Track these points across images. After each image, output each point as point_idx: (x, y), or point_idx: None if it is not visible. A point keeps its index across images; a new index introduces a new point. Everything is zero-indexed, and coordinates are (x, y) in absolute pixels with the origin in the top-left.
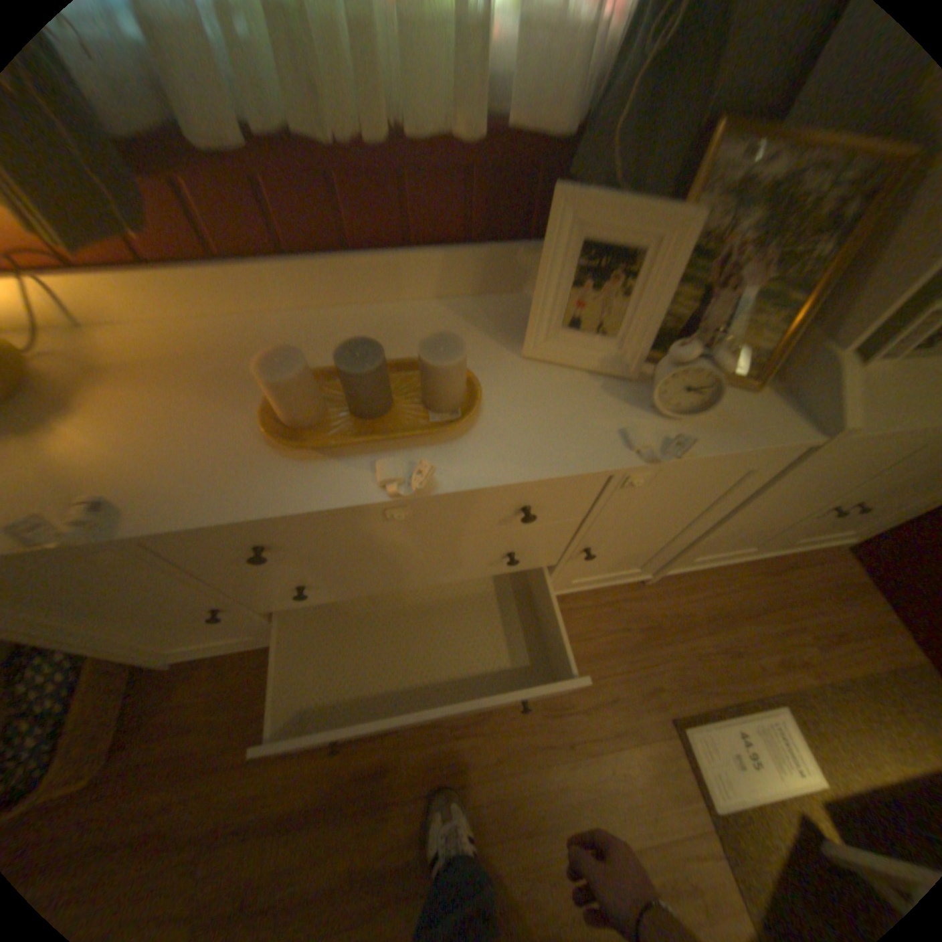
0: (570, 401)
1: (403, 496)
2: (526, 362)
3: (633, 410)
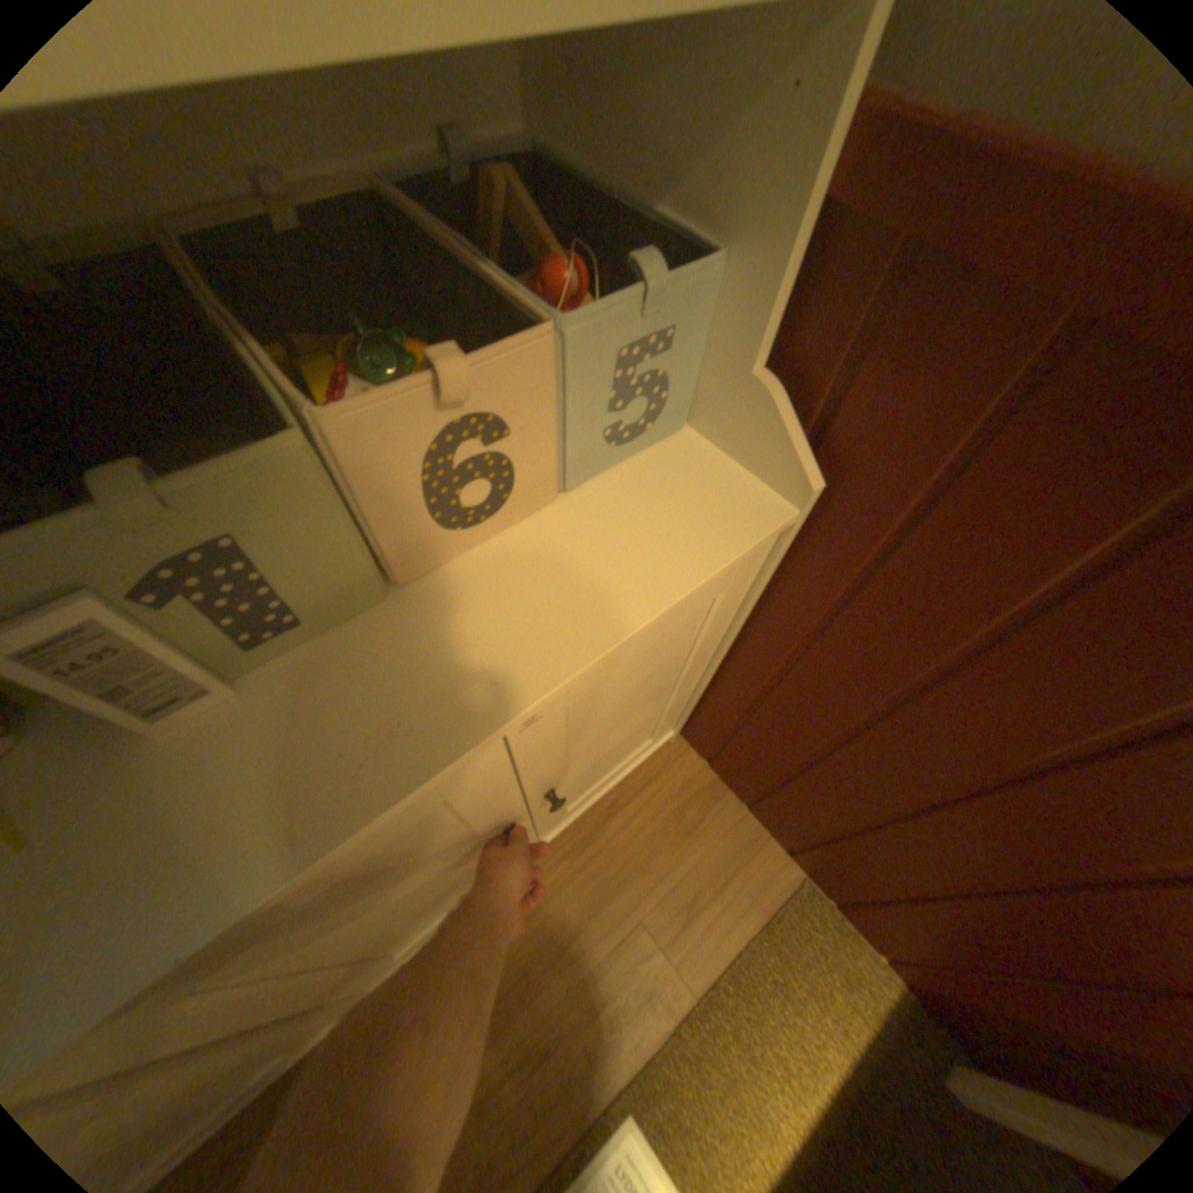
0: None
1: None
2: None
3: None
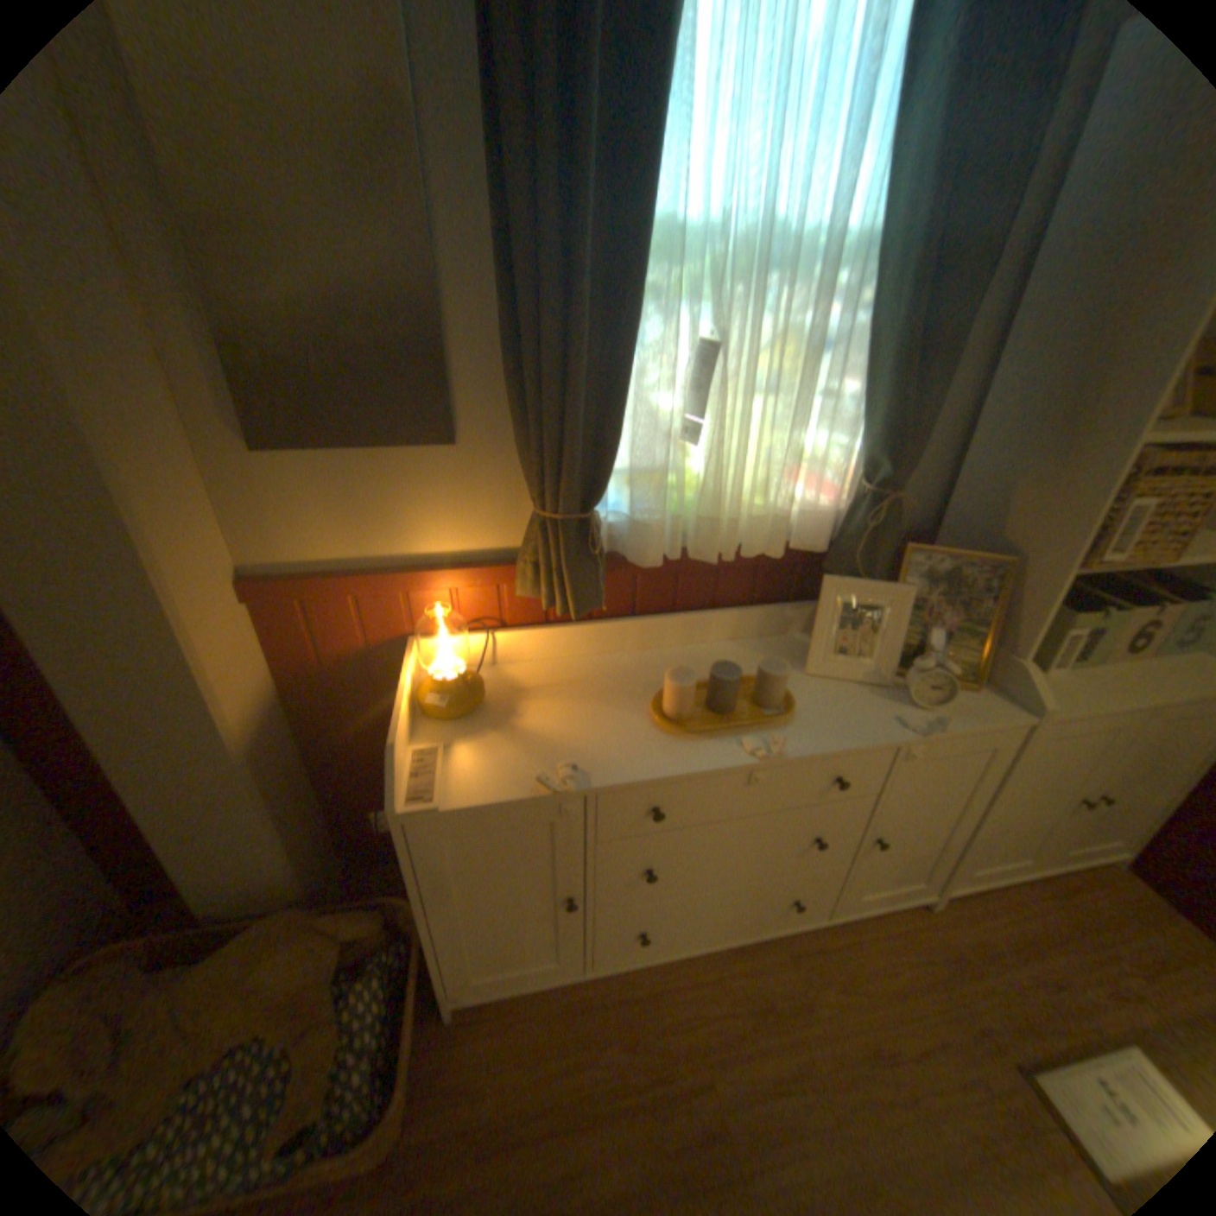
0: (851, 701)
1: (769, 758)
2: (810, 678)
3: (897, 706)
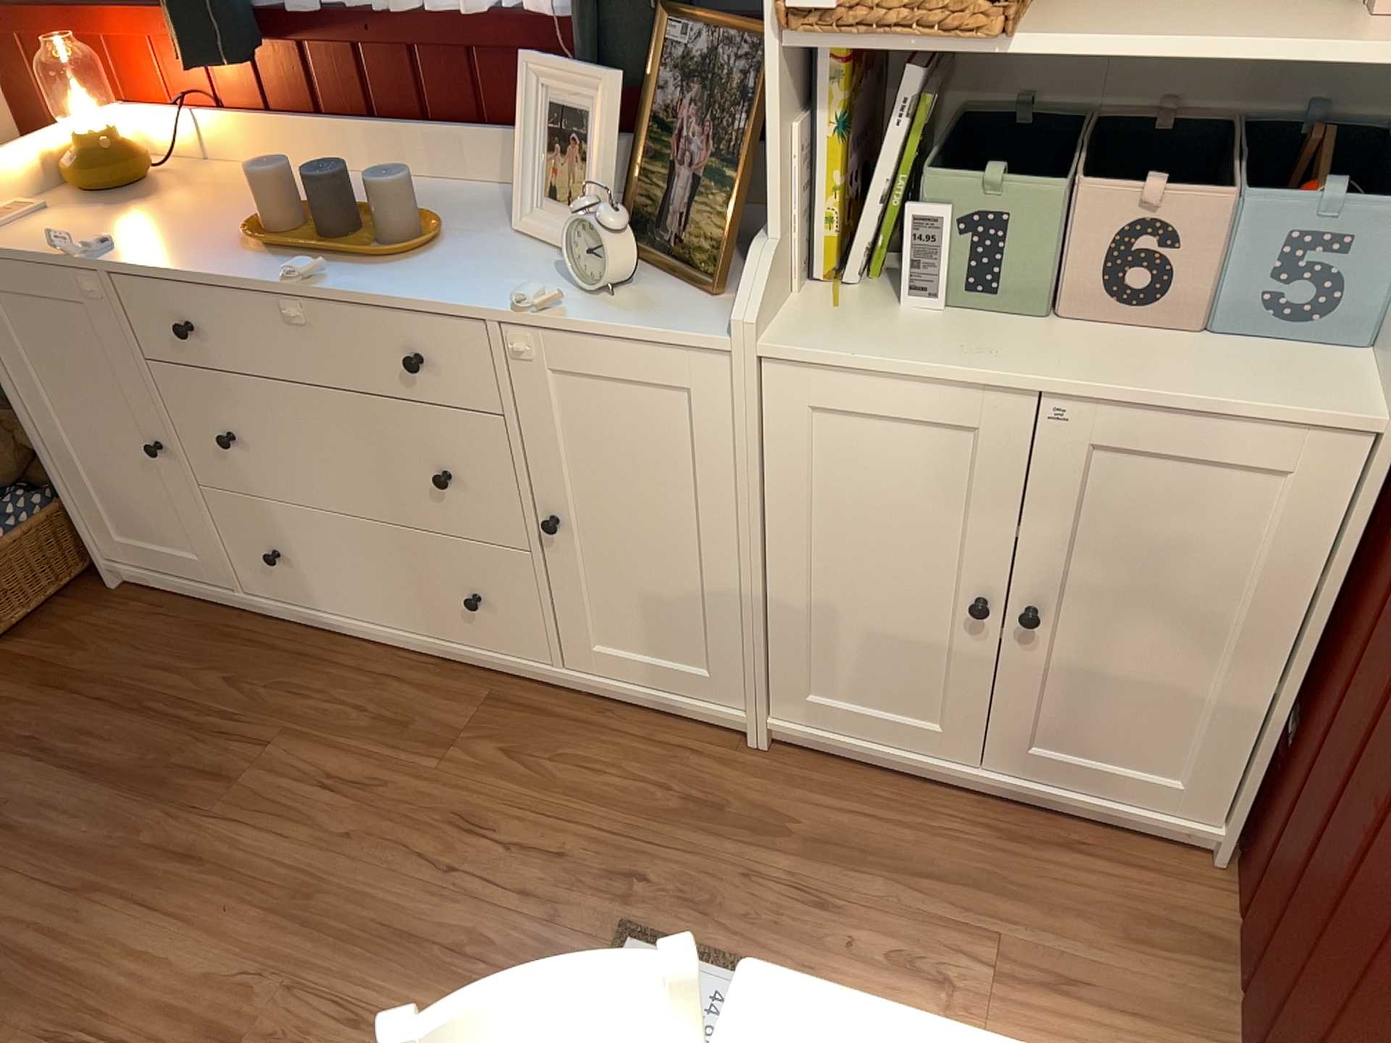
0: (513, 264)
1: (285, 276)
2: (514, 233)
3: (562, 279)
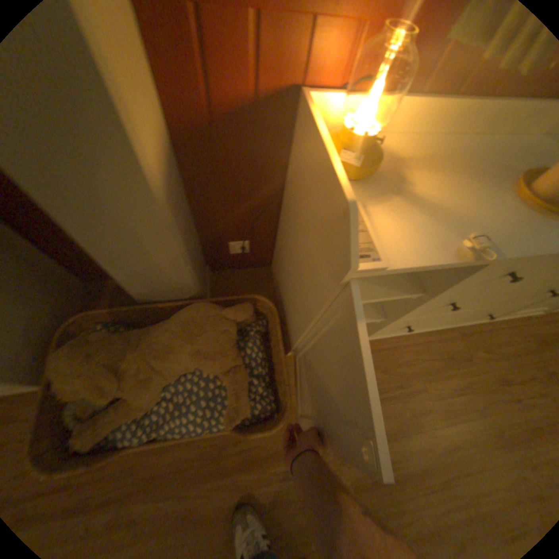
0: None
1: None
2: None
3: None
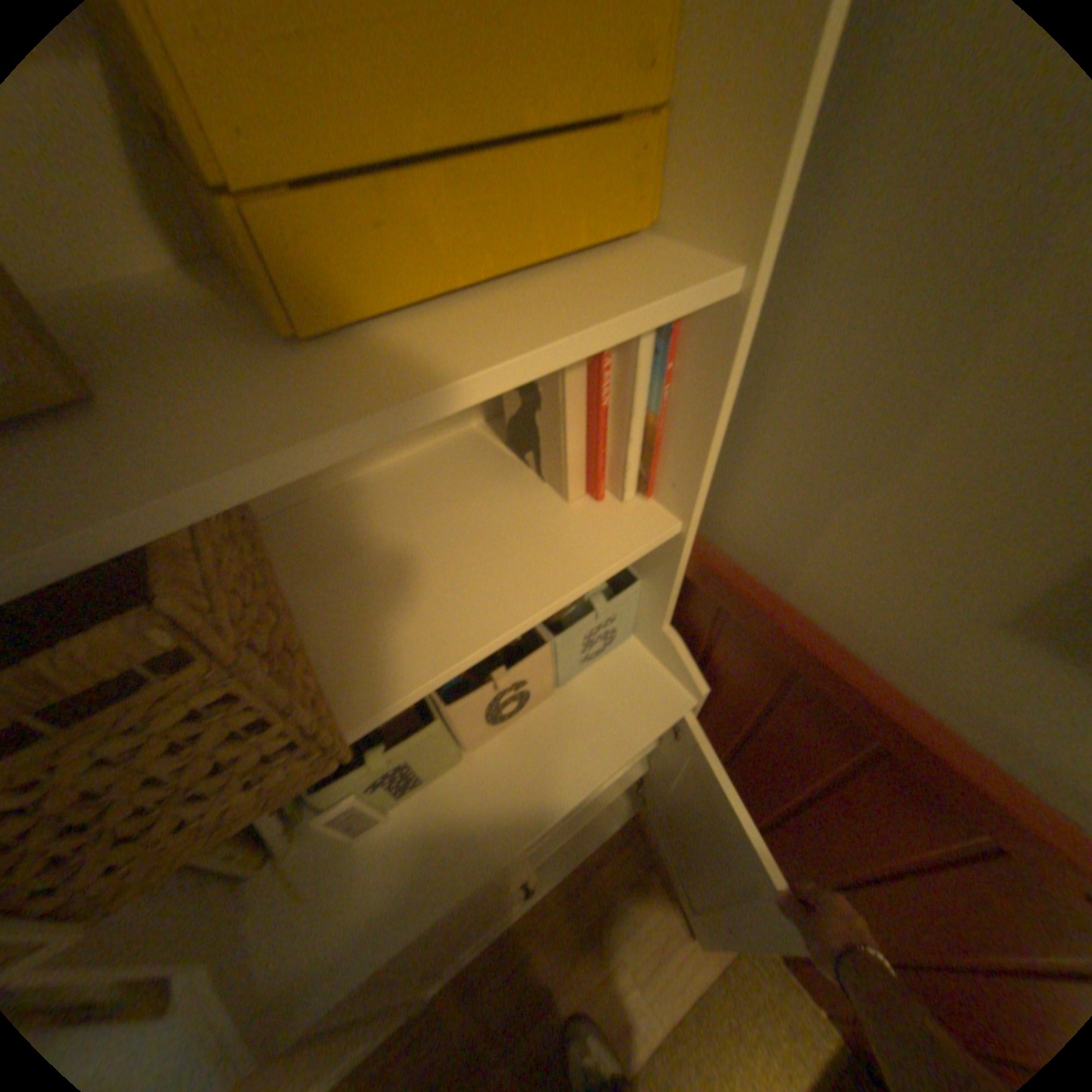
0: None
1: None
2: None
3: None
